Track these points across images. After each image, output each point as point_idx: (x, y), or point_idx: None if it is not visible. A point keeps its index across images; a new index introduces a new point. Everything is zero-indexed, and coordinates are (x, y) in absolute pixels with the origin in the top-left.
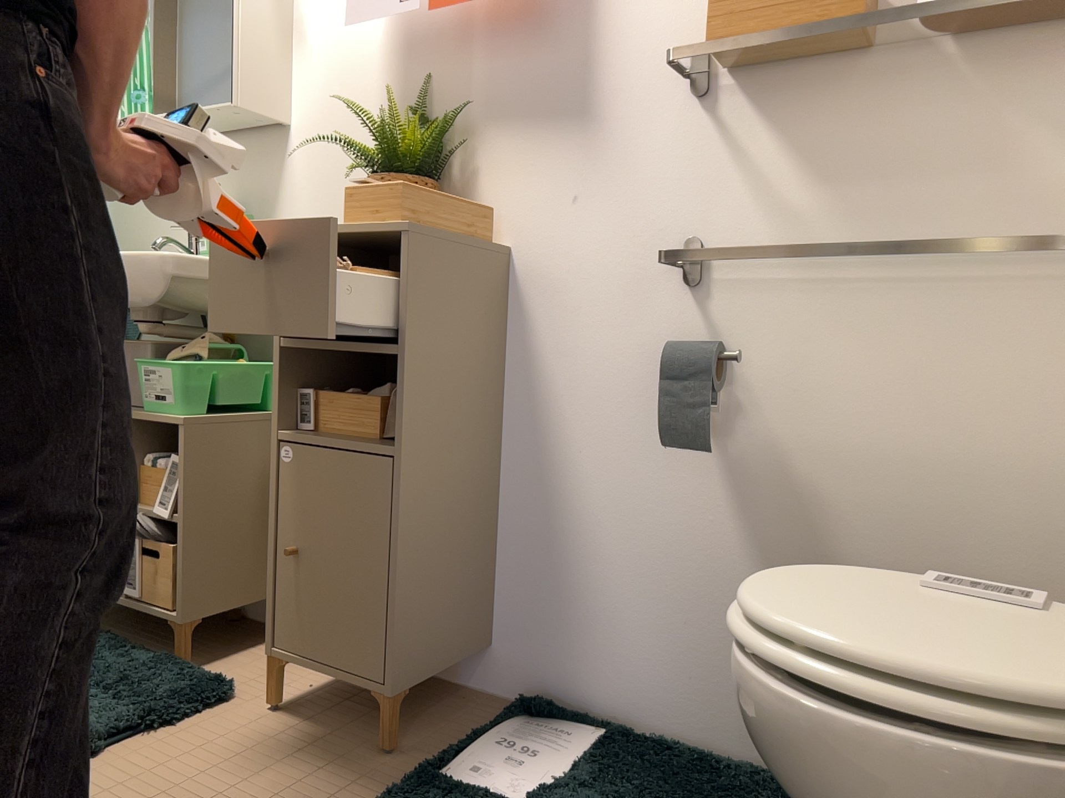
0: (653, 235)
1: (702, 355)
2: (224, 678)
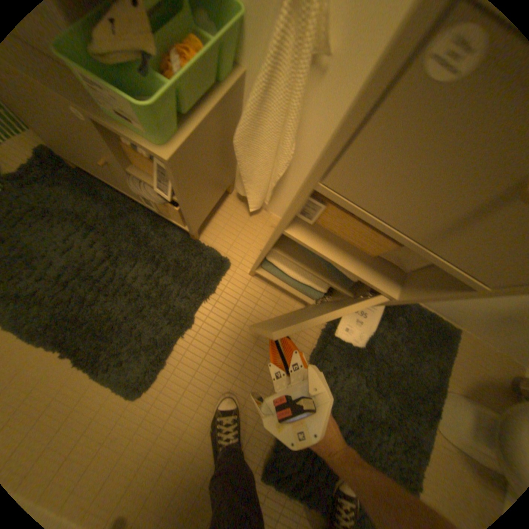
0: None
1: None
2: (224, 255)
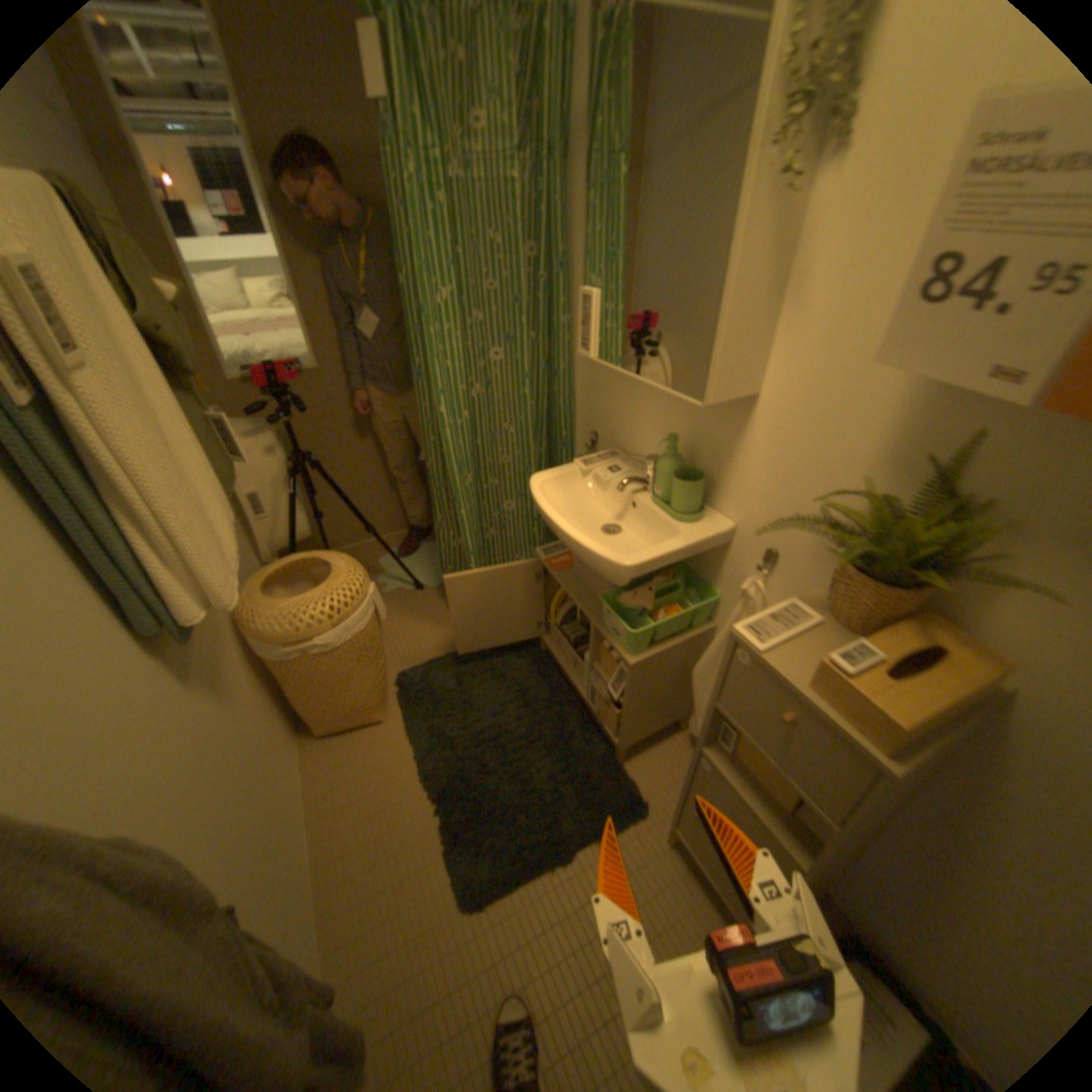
0: None
1: None
2: (645, 798)
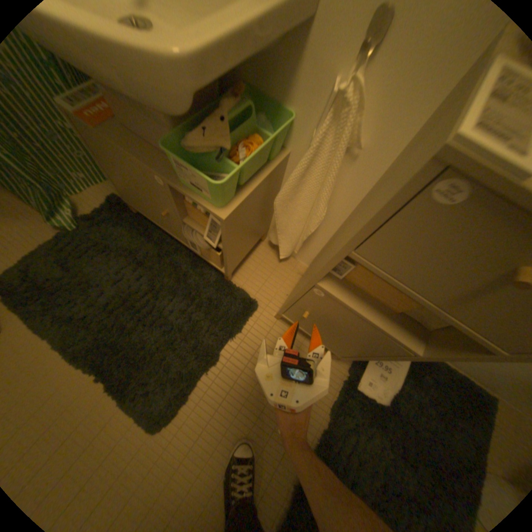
0: None
1: None
2: (253, 297)
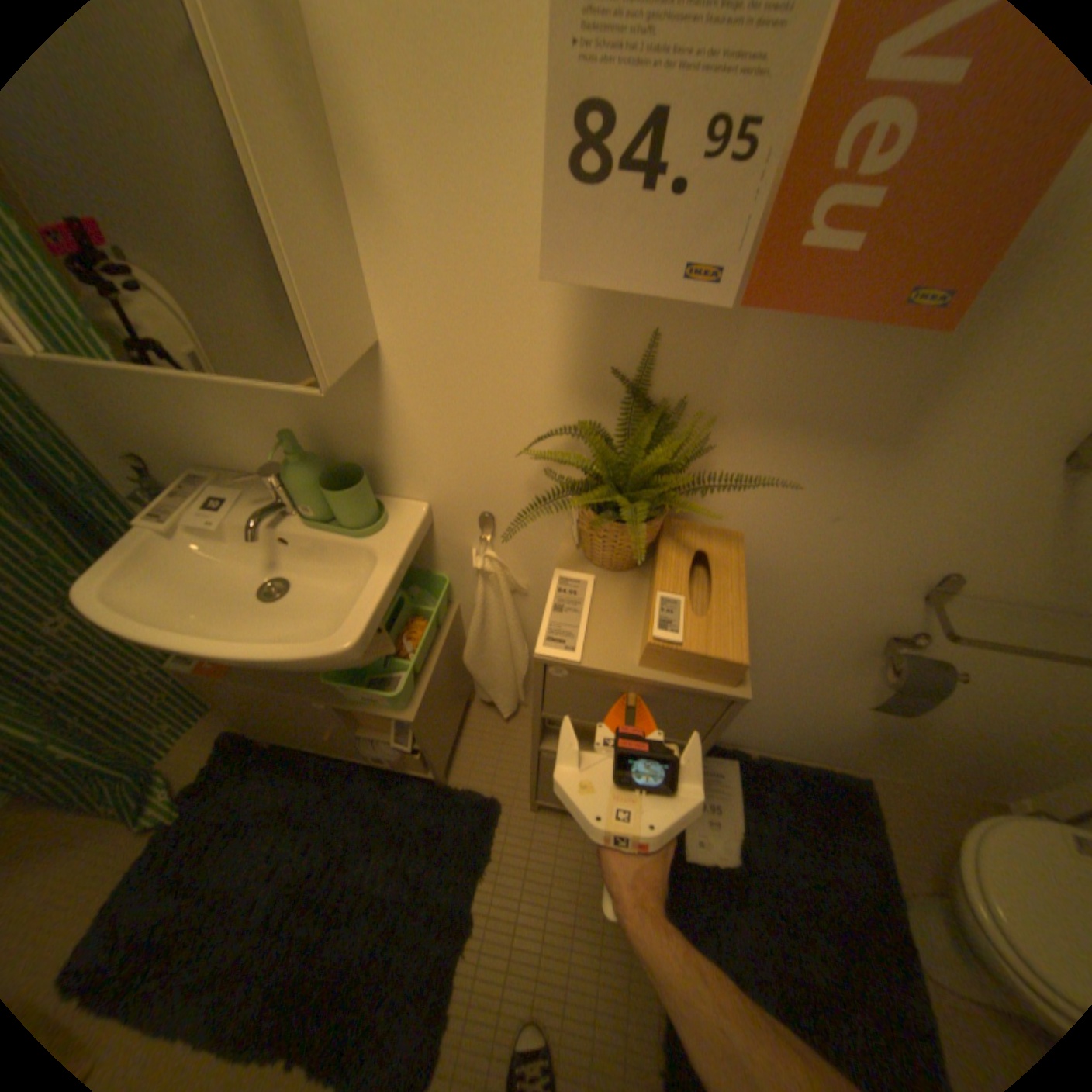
0: (913, 562)
1: (944, 687)
2: (487, 796)
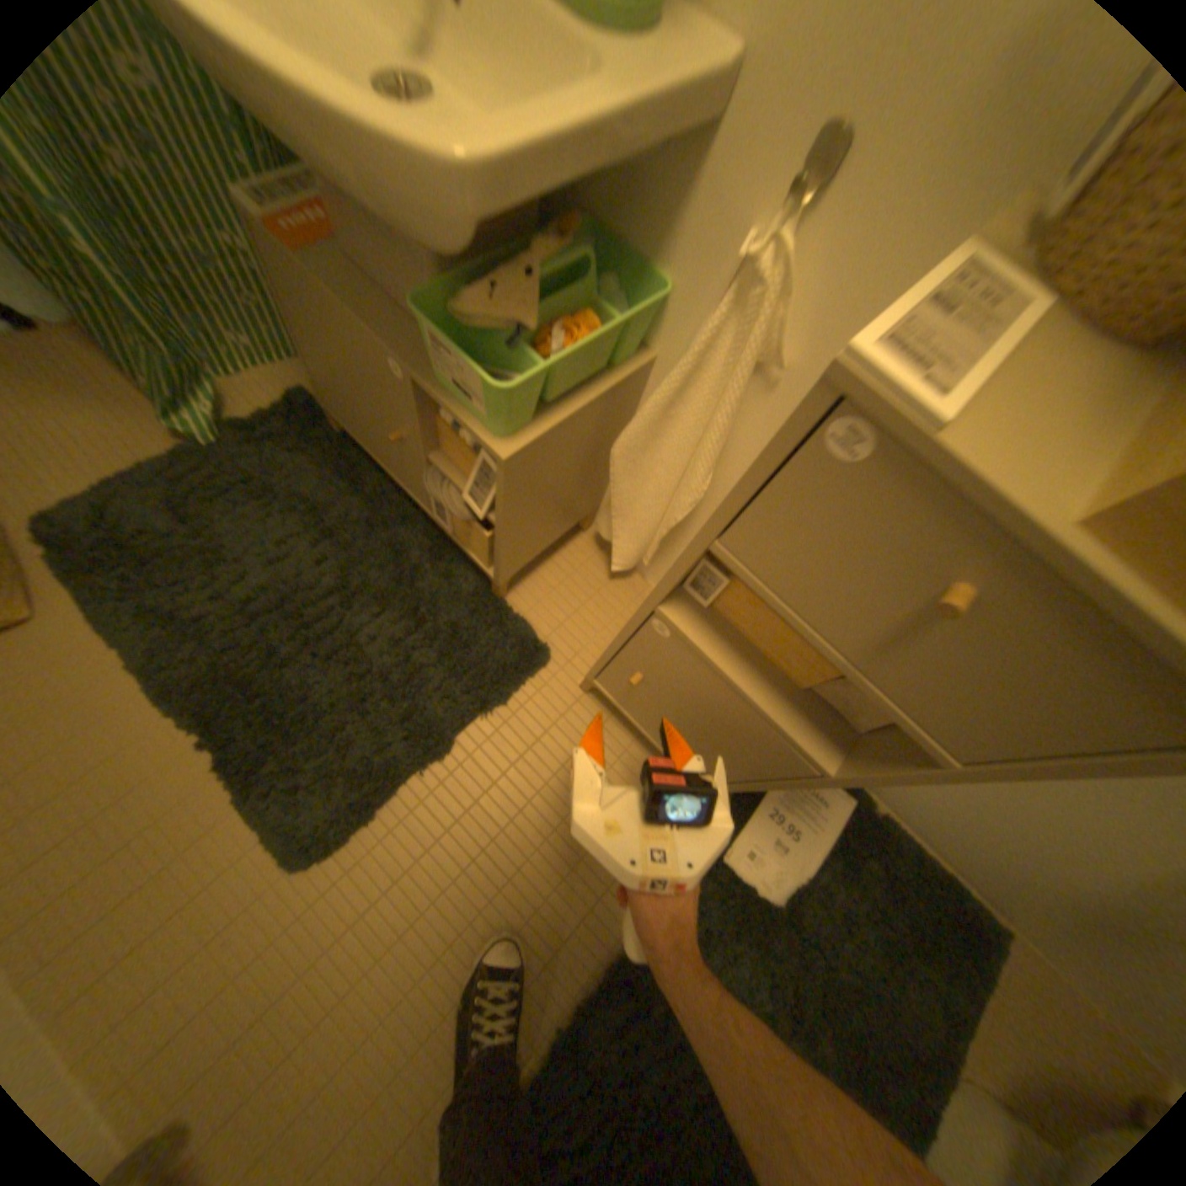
0: None
1: None
2: (544, 637)
